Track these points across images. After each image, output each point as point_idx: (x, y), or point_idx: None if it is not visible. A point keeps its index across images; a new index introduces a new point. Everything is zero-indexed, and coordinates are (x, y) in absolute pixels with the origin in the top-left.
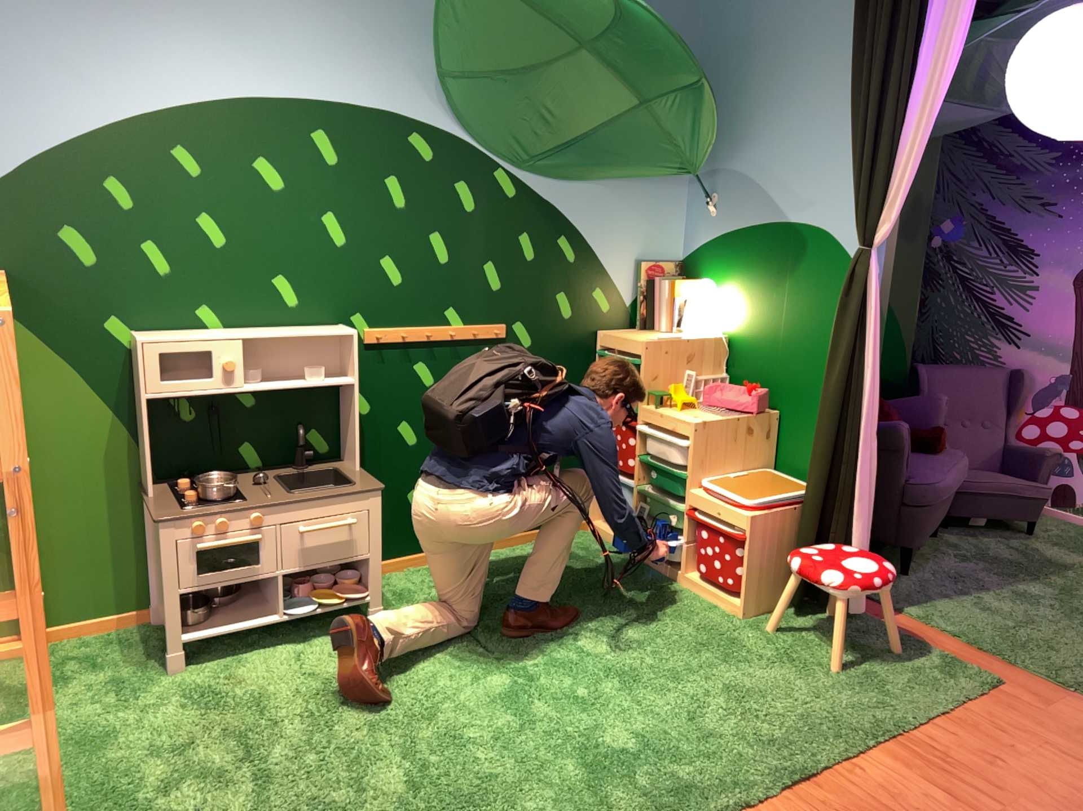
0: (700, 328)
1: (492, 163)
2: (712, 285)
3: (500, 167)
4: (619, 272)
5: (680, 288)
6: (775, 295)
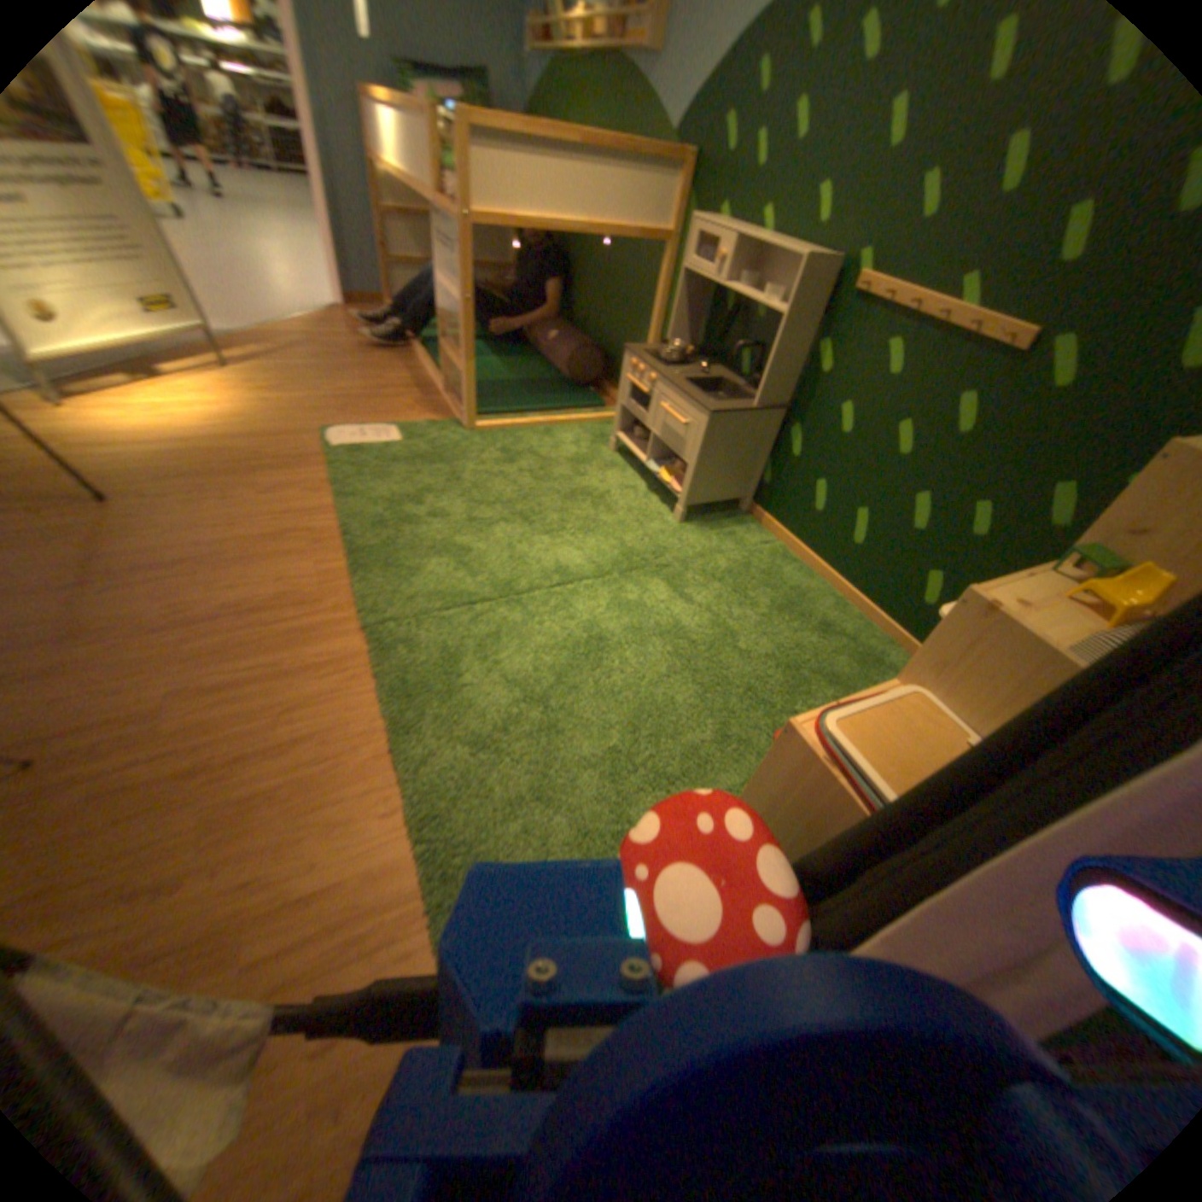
0: None
1: None
2: None
3: None
4: None
5: None
6: None
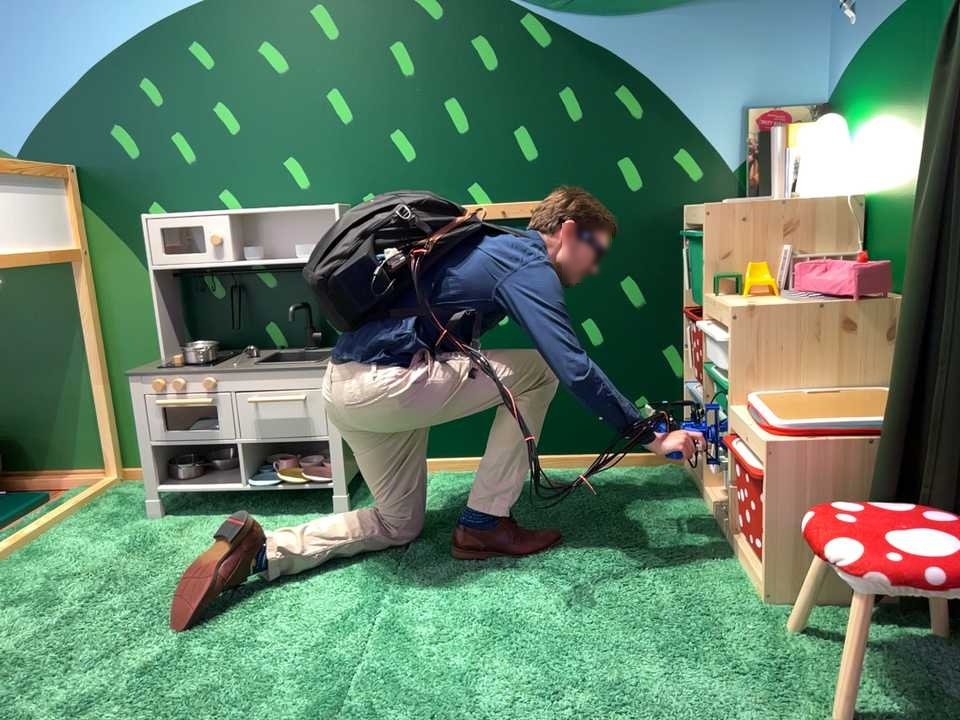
0: (819, 184)
1: (515, 4)
2: (855, 120)
3: (526, 6)
4: (718, 123)
5: (803, 131)
6: (919, 106)
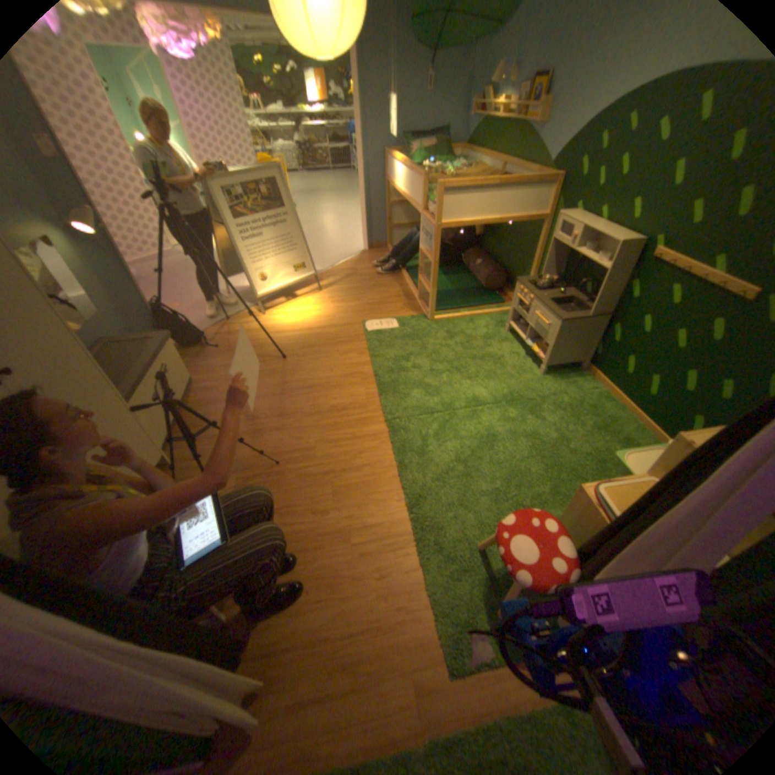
0: None
1: None
2: None
3: None
4: None
5: None
6: None
